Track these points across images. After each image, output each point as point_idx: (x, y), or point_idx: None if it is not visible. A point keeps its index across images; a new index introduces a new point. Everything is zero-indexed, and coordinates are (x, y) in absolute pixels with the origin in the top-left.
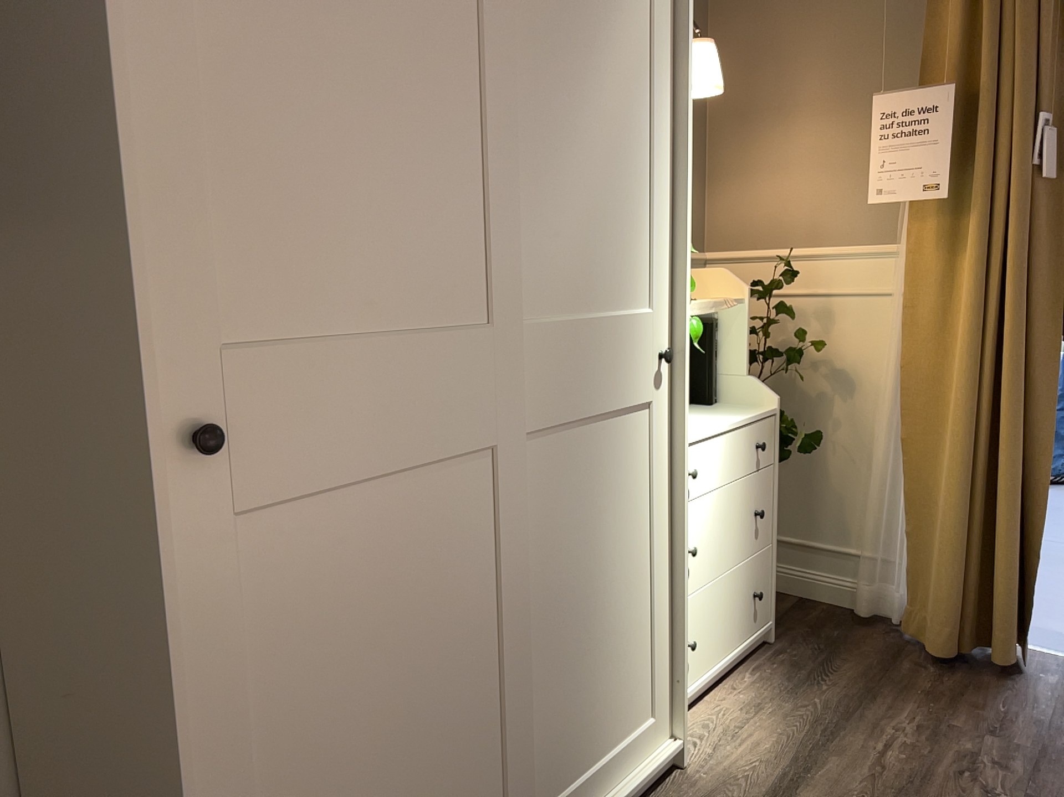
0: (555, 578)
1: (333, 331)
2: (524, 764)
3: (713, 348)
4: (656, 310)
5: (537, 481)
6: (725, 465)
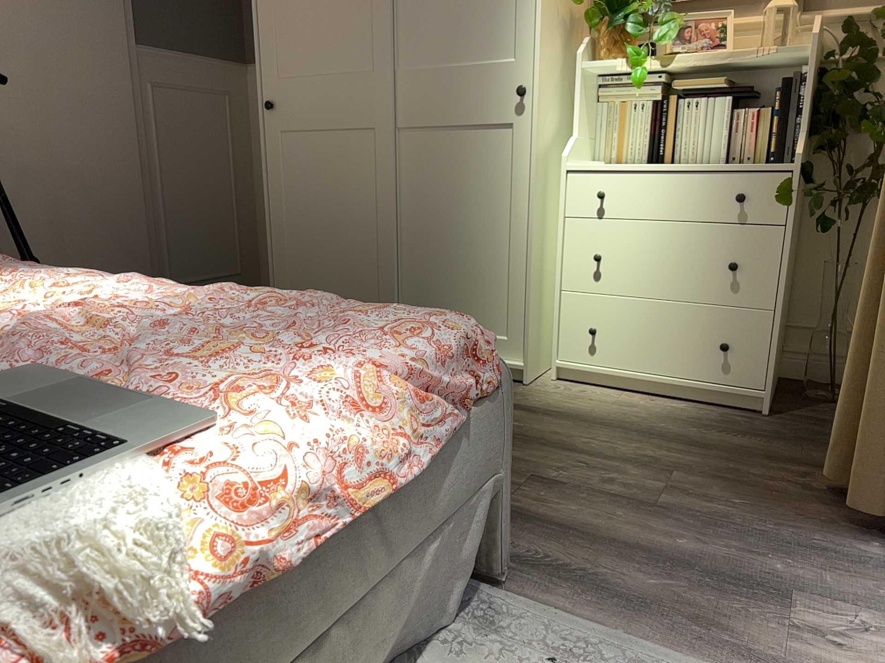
0: (423, 212)
1: (304, 73)
2: (386, 291)
3: (801, 103)
4: (520, 57)
5: (411, 155)
6: (674, 205)
